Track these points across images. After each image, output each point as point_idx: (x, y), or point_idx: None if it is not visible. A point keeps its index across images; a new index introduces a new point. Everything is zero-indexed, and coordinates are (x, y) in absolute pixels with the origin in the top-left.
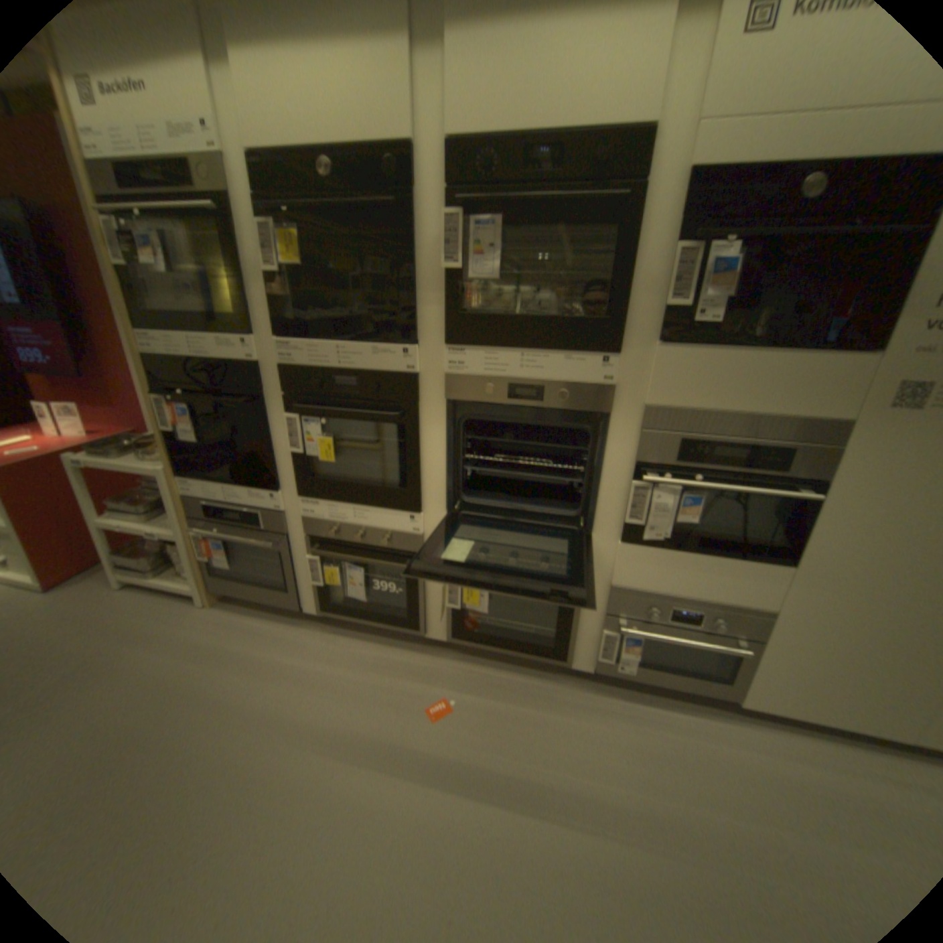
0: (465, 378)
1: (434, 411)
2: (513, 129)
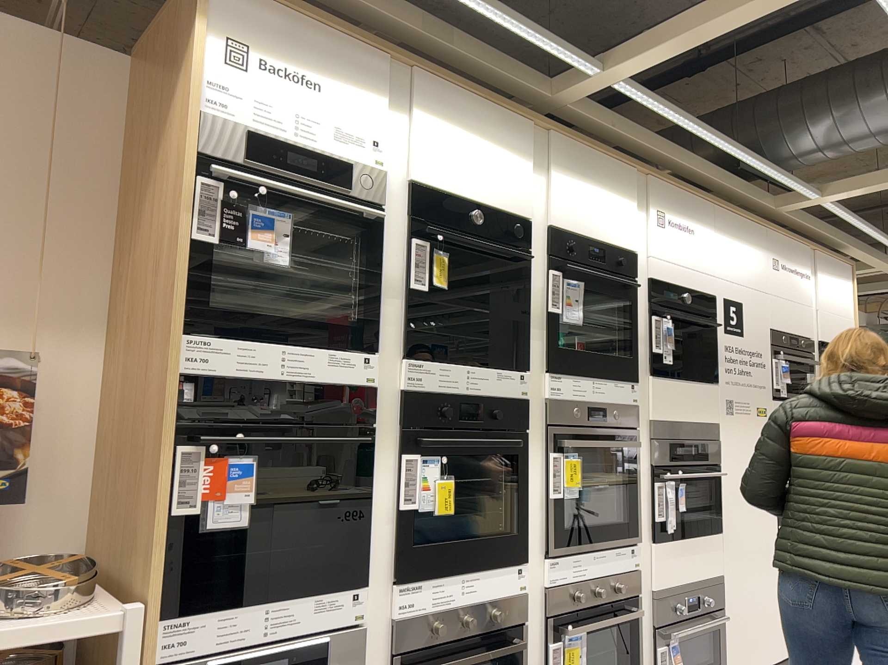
0: (557, 399)
1: (533, 432)
2: (578, 235)
